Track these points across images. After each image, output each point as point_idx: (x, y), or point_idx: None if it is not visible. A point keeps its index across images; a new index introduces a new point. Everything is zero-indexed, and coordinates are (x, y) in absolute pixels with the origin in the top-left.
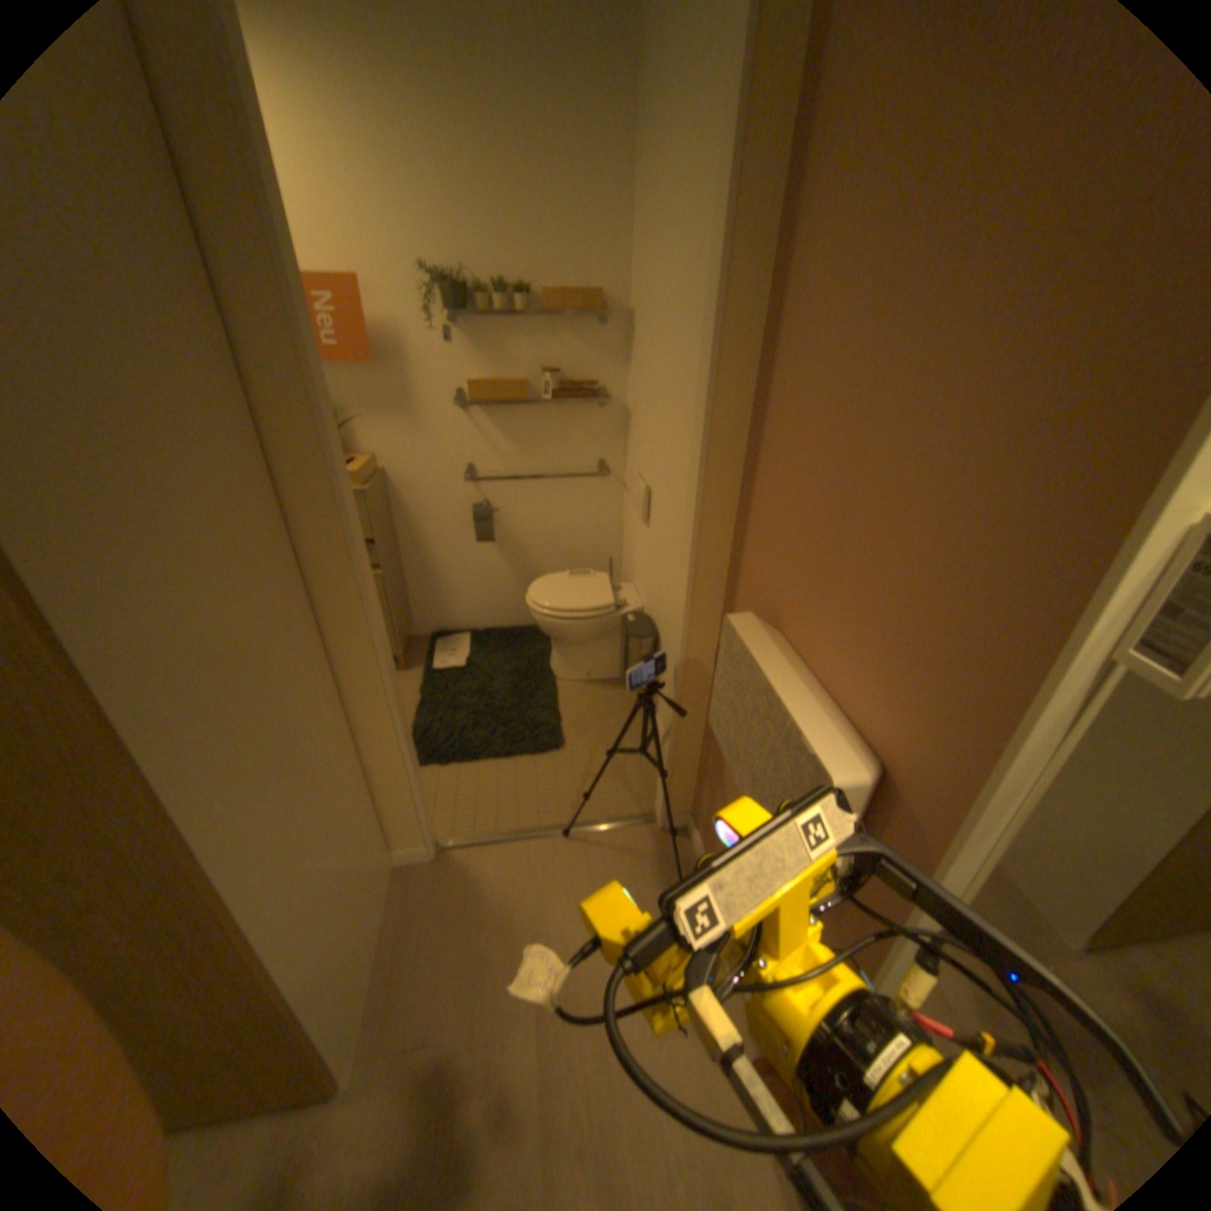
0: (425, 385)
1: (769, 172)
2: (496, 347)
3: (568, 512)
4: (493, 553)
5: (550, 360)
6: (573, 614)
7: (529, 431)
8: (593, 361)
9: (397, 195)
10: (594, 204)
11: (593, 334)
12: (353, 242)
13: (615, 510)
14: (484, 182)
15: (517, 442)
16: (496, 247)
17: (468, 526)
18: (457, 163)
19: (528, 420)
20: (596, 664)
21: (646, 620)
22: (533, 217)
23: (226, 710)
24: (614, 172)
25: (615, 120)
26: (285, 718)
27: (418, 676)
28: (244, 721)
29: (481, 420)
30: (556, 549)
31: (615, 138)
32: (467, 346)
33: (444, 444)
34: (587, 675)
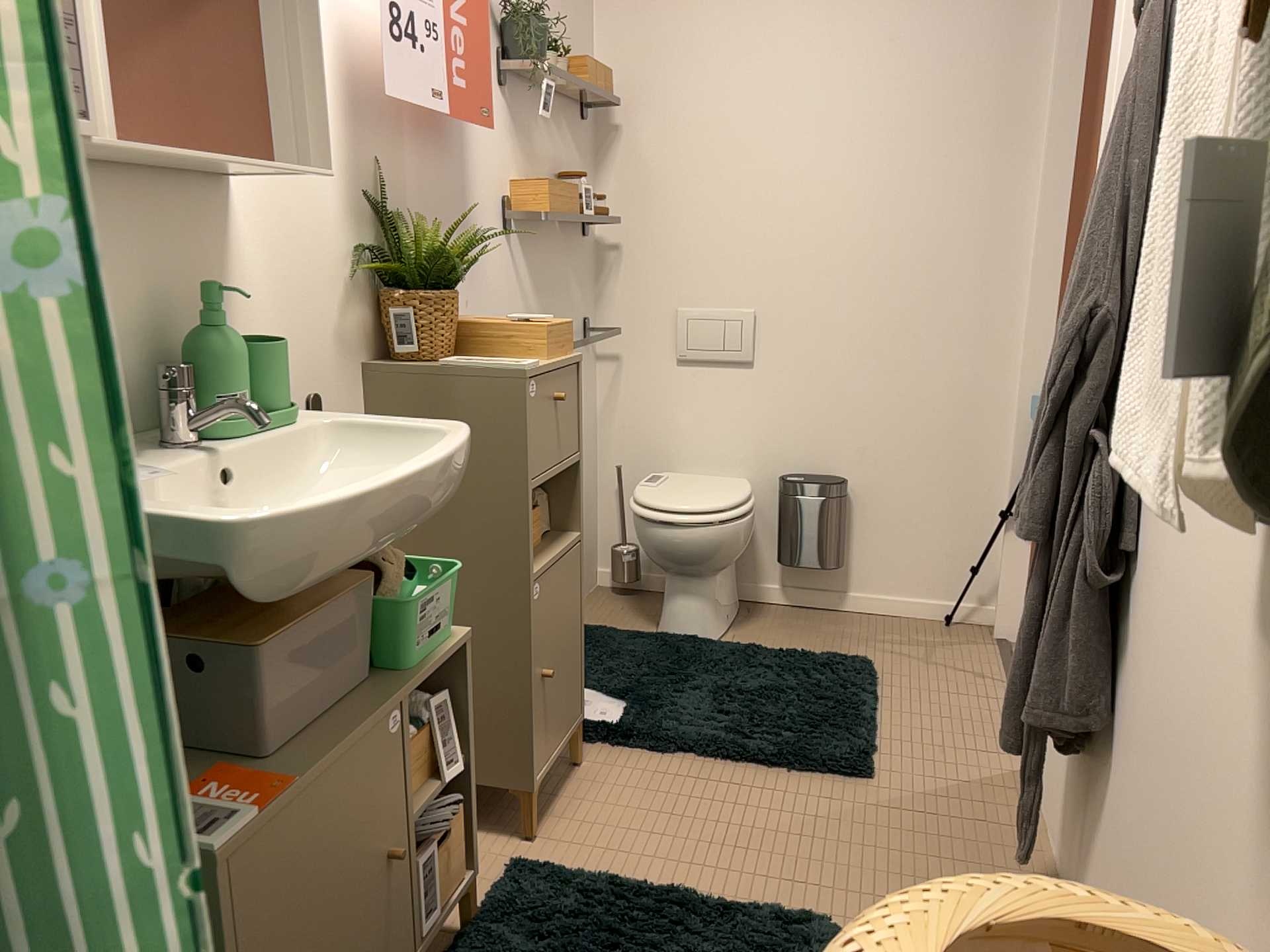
0: (481, 185)
1: None
2: (529, 133)
3: None
4: None
5: (558, 161)
6: (748, 501)
7: (547, 270)
8: (579, 168)
9: None
10: None
11: (578, 132)
12: None
13: (593, 392)
14: None
15: (541, 289)
16: None
17: None
18: None
19: (547, 252)
20: (729, 595)
21: (798, 475)
22: None
23: None
24: None
25: None
26: None
27: (605, 751)
28: None
29: (519, 252)
30: None
31: None
32: (511, 127)
33: (493, 294)
34: (728, 615)
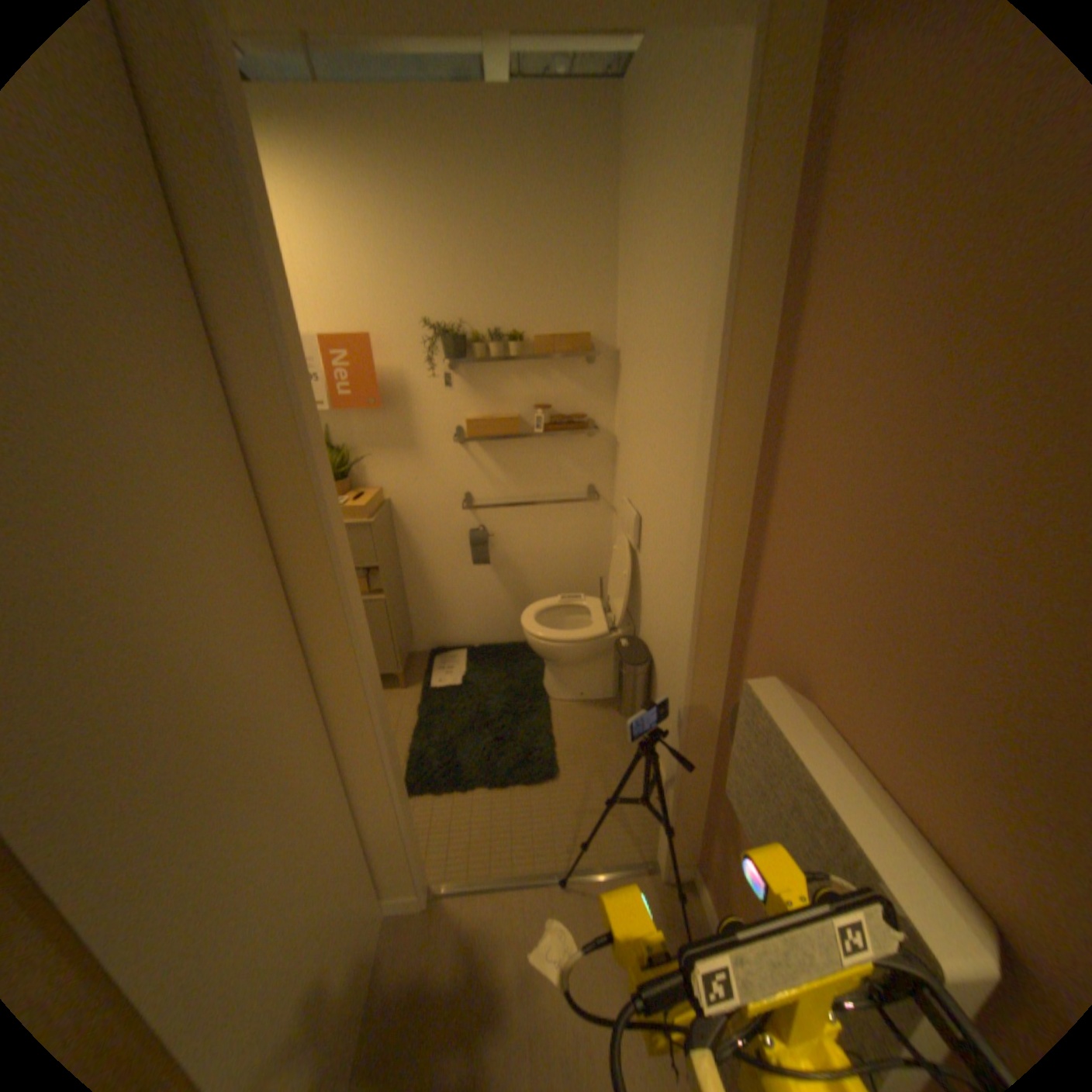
0: (427, 424)
1: (773, 213)
2: (492, 387)
3: (559, 533)
4: (489, 573)
5: (541, 396)
6: (565, 636)
7: (522, 460)
8: (581, 395)
9: (405, 263)
10: (581, 258)
11: (581, 371)
12: (367, 306)
13: (604, 530)
14: (482, 247)
15: (511, 471)
16: (492, 301)
17: (465, 548)
18: (458, 234)
19: (521, 450)
20: (588, 684)
21: (640, 643)
22: (525, 274)
23: (192, 809)
24: (599, 230)
25: (600, 186)
26: (266, 793)
27: (416, 694)
28: (214, 814)
29: (478, 453)
30: (548, 568)
31: (600, 201)
32: (466, 388)
33: (444, 475)
34: (579, 694)
